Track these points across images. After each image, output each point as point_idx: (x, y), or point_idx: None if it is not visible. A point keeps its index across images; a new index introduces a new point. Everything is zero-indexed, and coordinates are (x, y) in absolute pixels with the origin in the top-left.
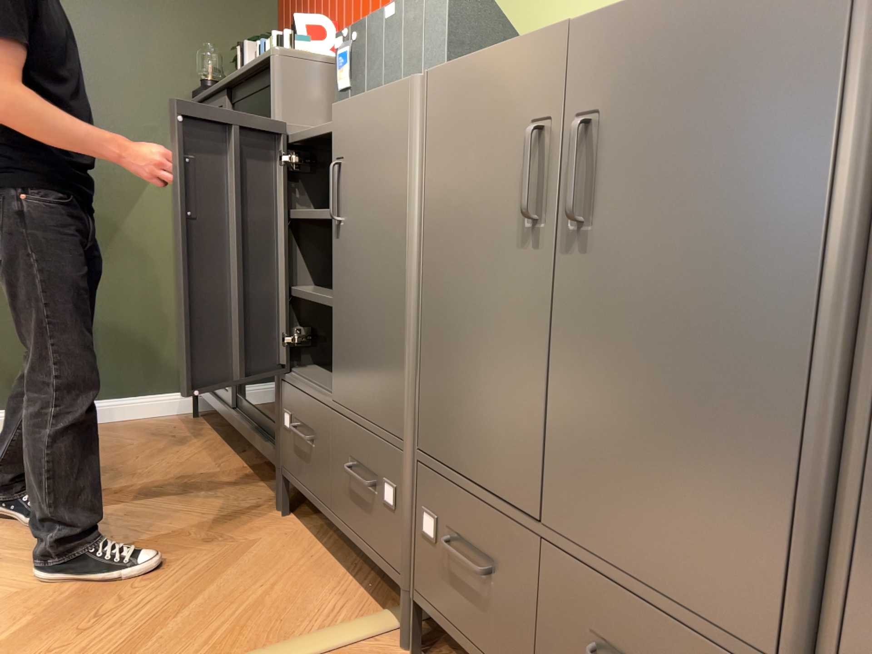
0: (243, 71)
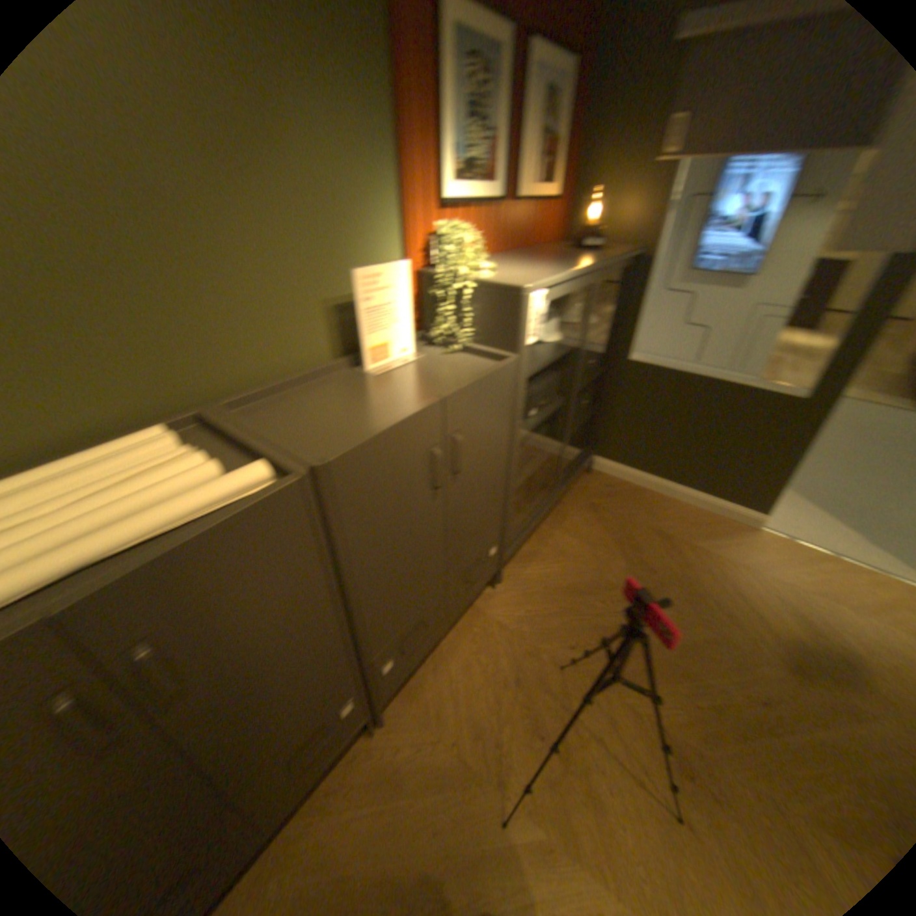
0: None
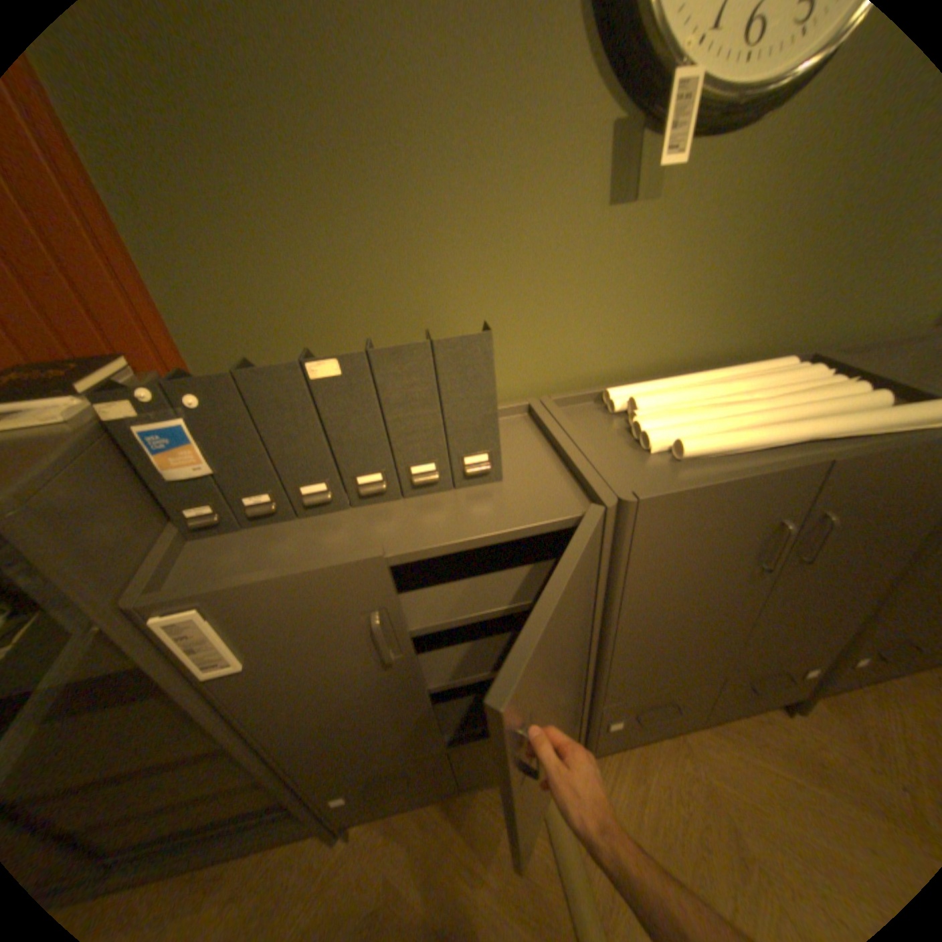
0: None
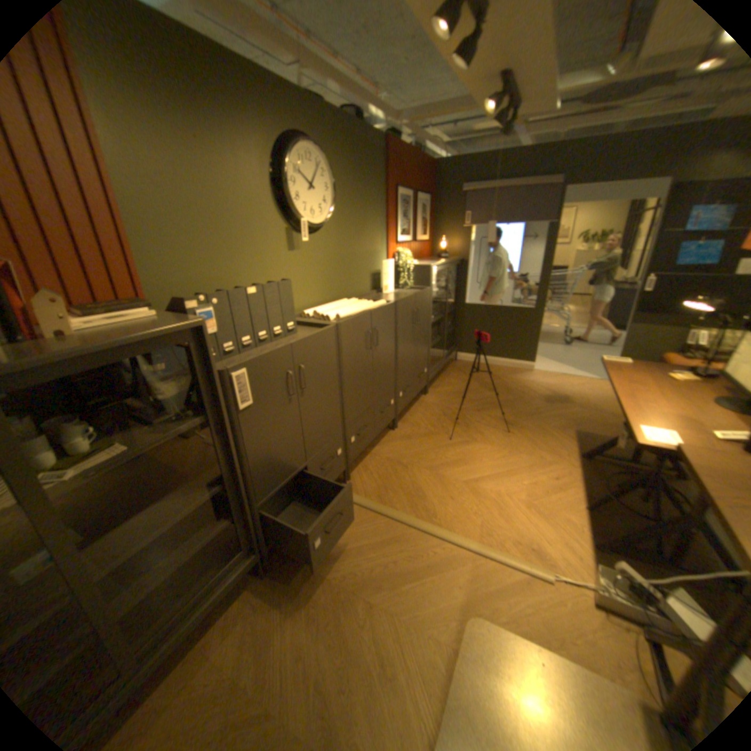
0: (108, 342)
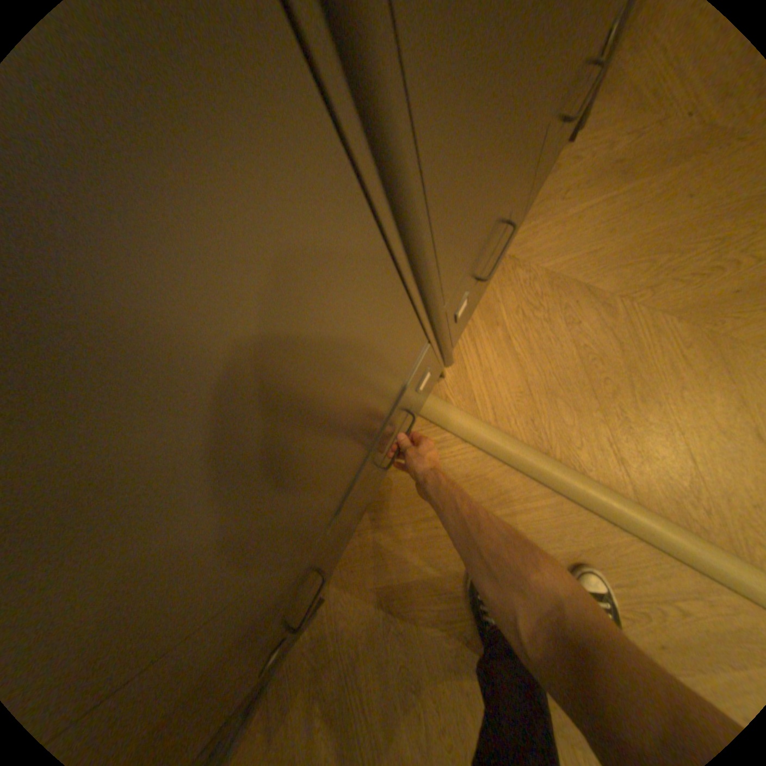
0: None
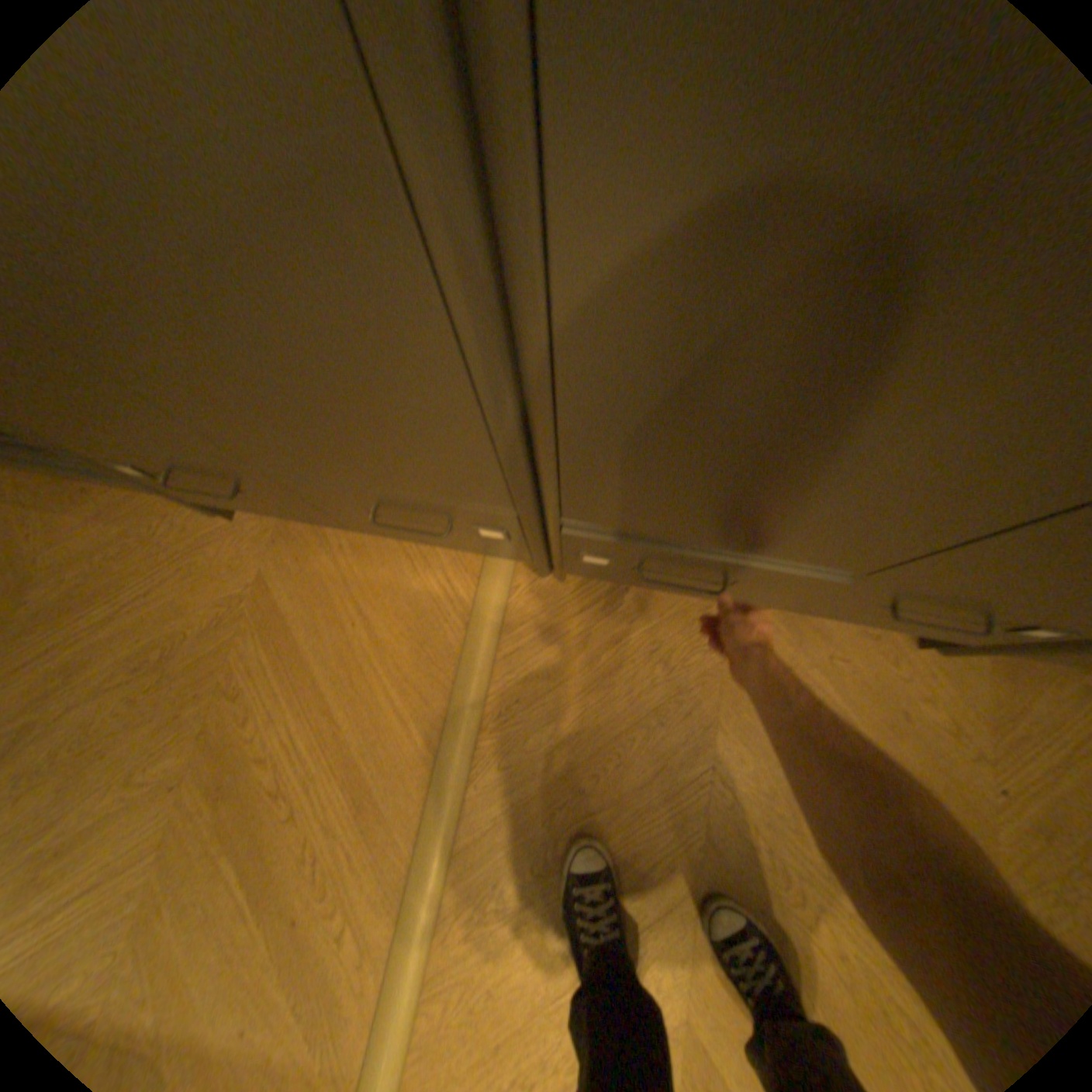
0: None
